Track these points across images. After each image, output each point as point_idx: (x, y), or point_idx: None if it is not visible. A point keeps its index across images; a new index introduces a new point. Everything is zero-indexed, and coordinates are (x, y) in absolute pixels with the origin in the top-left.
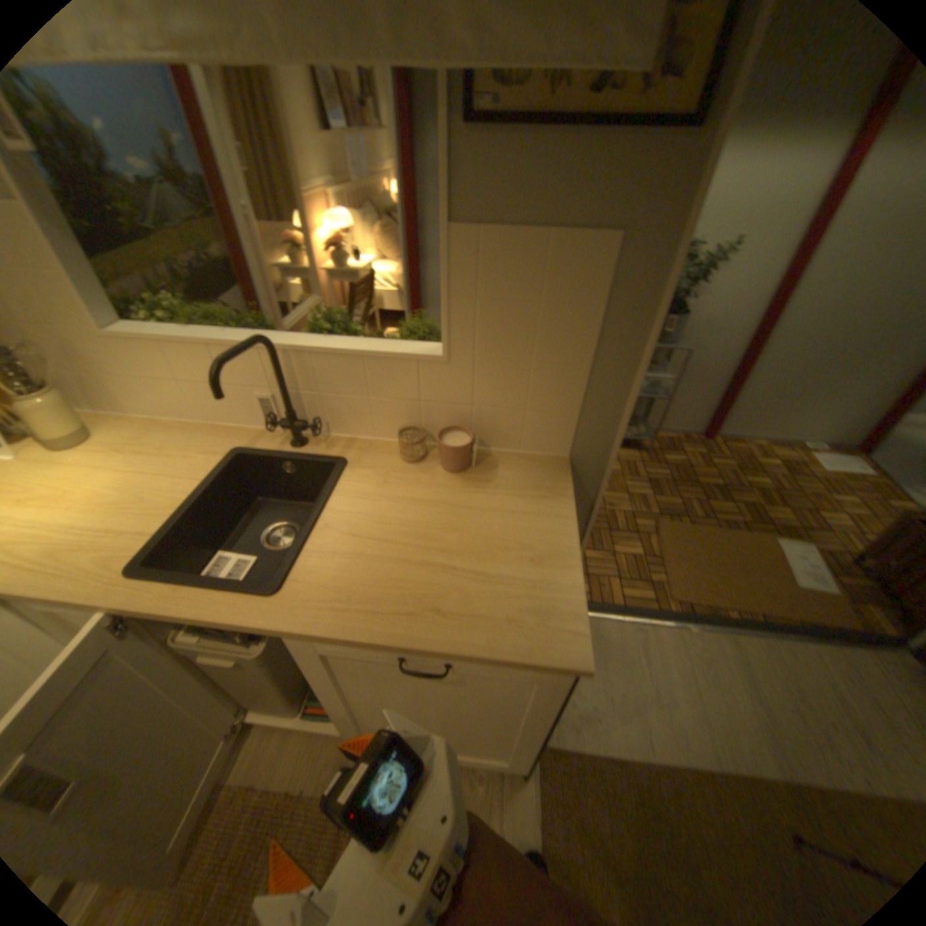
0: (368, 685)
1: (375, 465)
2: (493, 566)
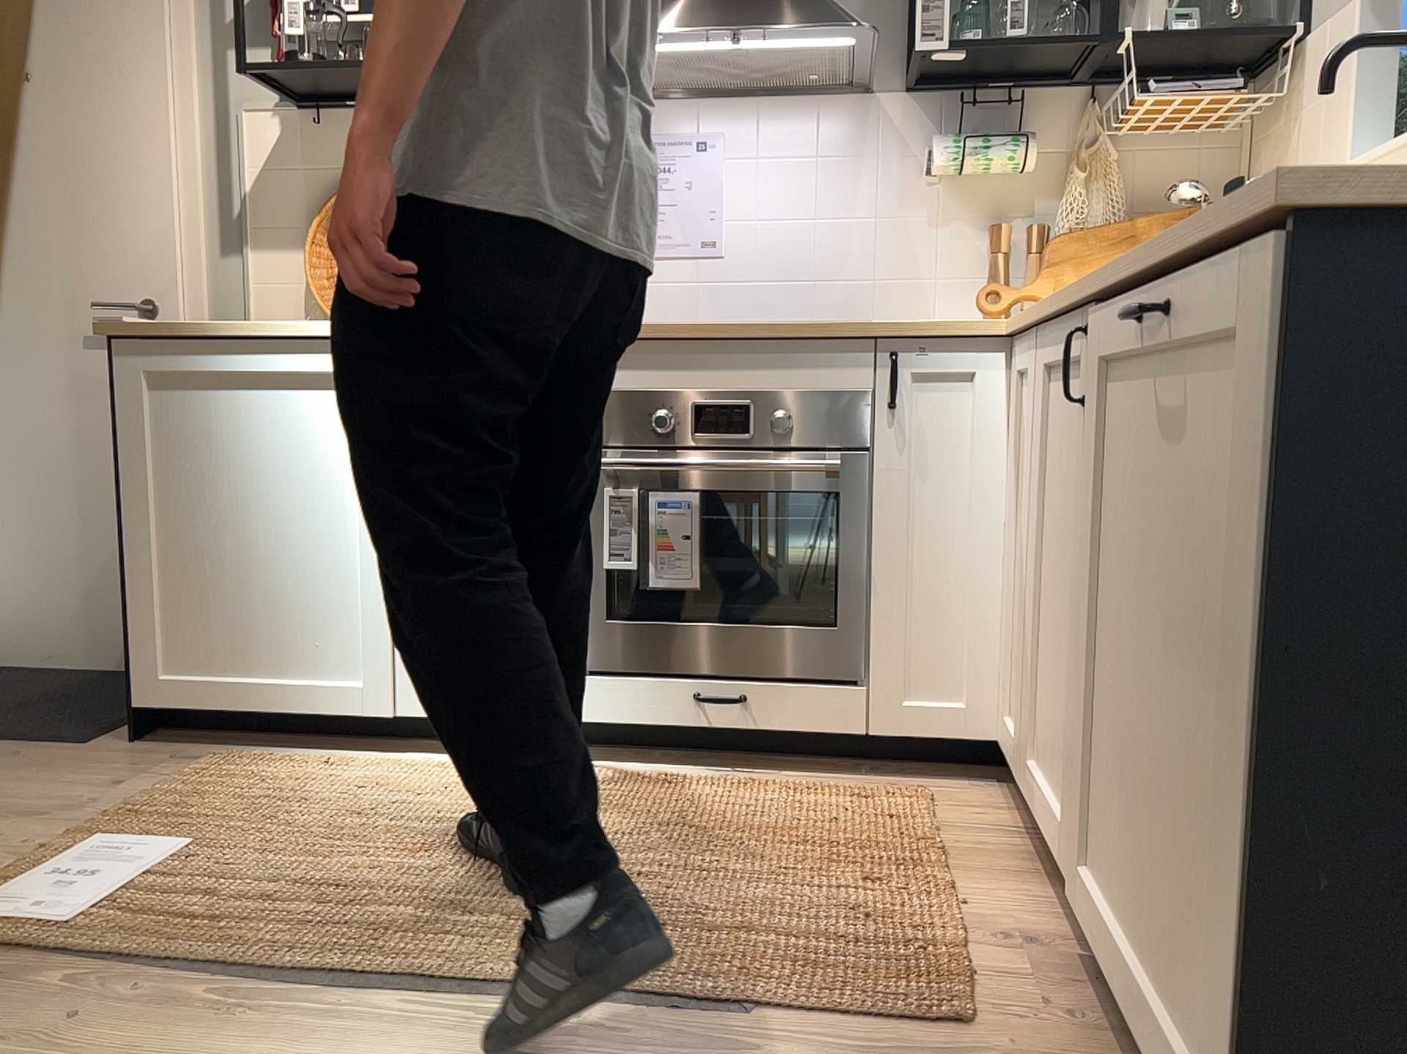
0: (1133, 513)
1: None
2: None
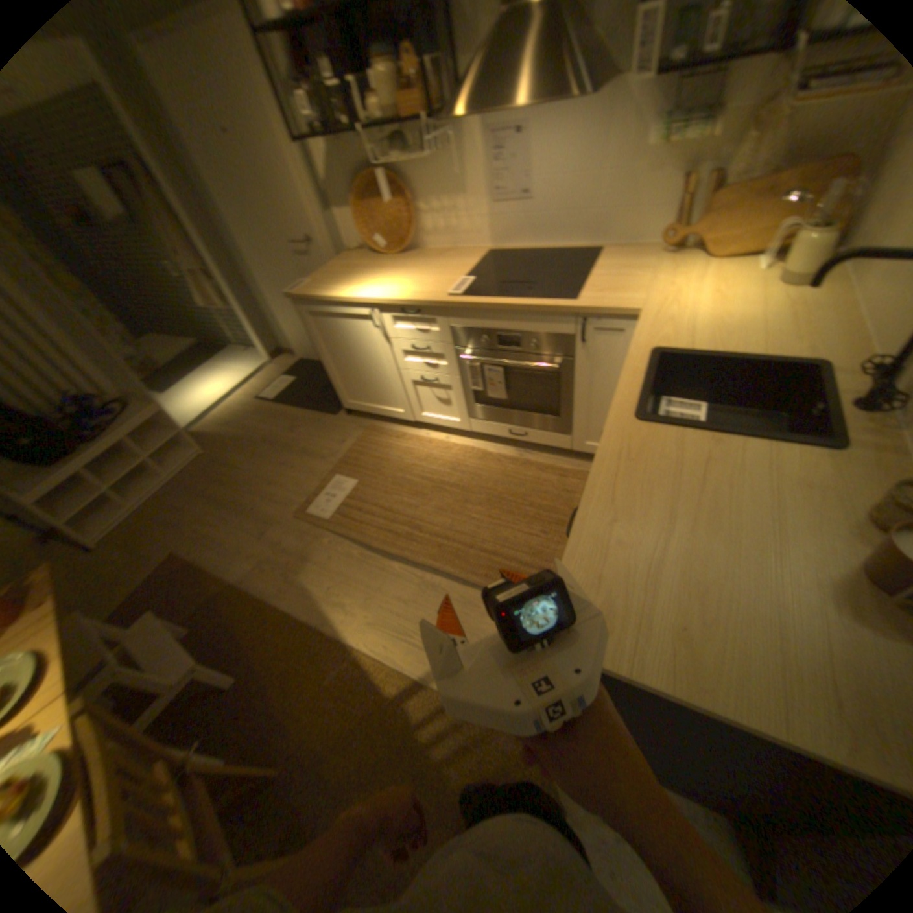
0: None
1: (846, 481)
2: (670, 584)
